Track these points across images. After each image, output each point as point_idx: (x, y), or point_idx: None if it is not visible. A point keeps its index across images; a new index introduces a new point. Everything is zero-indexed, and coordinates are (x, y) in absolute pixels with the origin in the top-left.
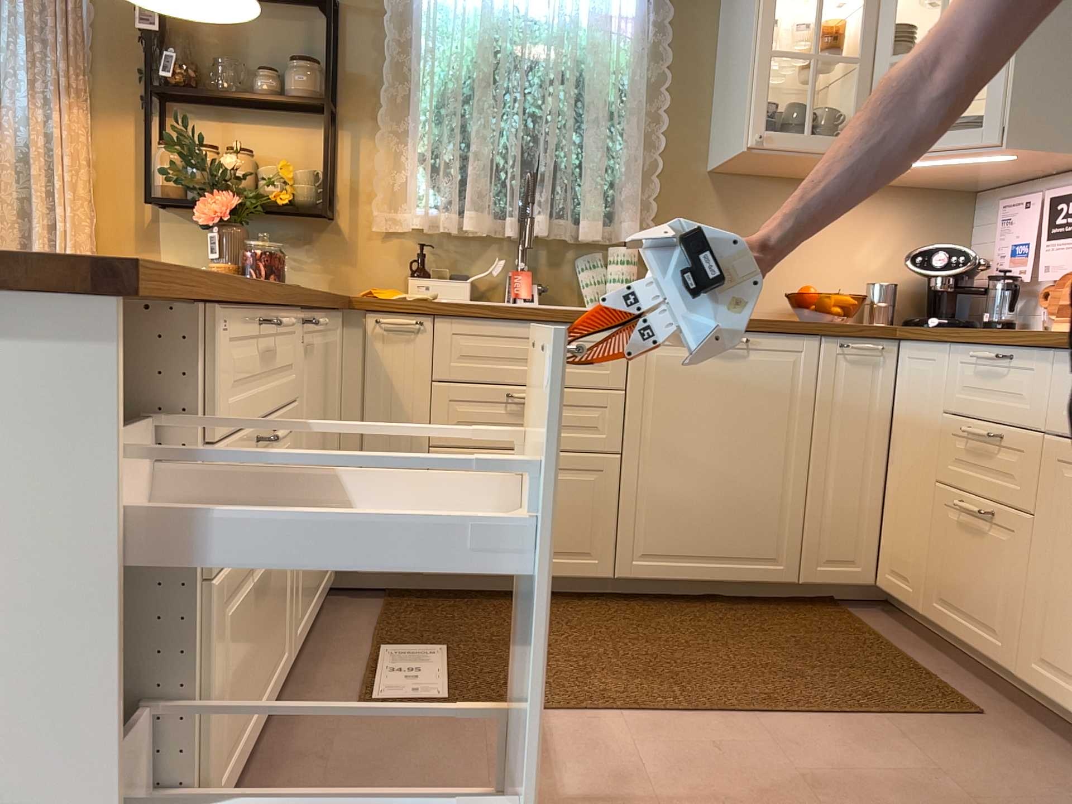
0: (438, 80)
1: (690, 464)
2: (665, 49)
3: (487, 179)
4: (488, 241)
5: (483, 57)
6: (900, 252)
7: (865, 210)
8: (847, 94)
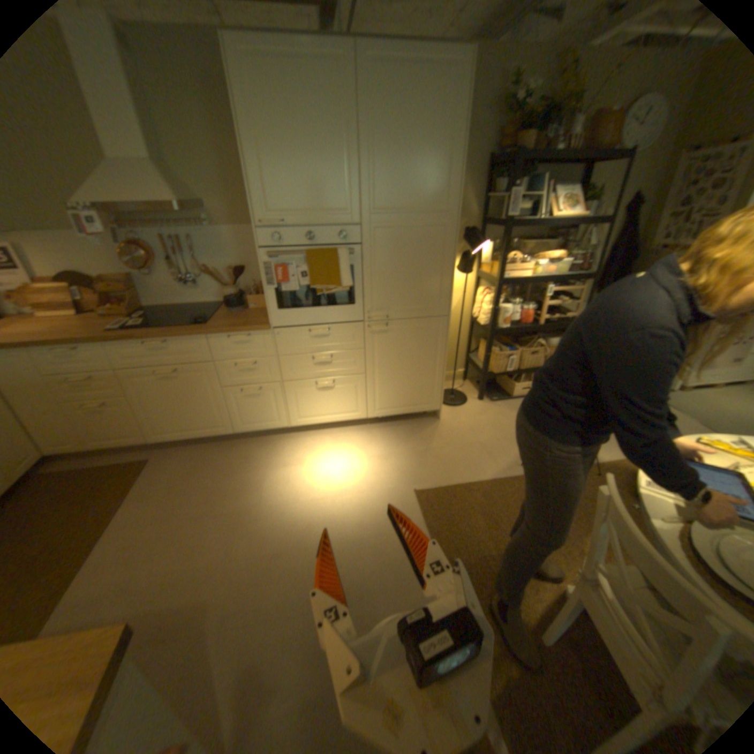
0: None
1: None
2: None
3: None
4: None
5: None
6: None
7: None
8: None
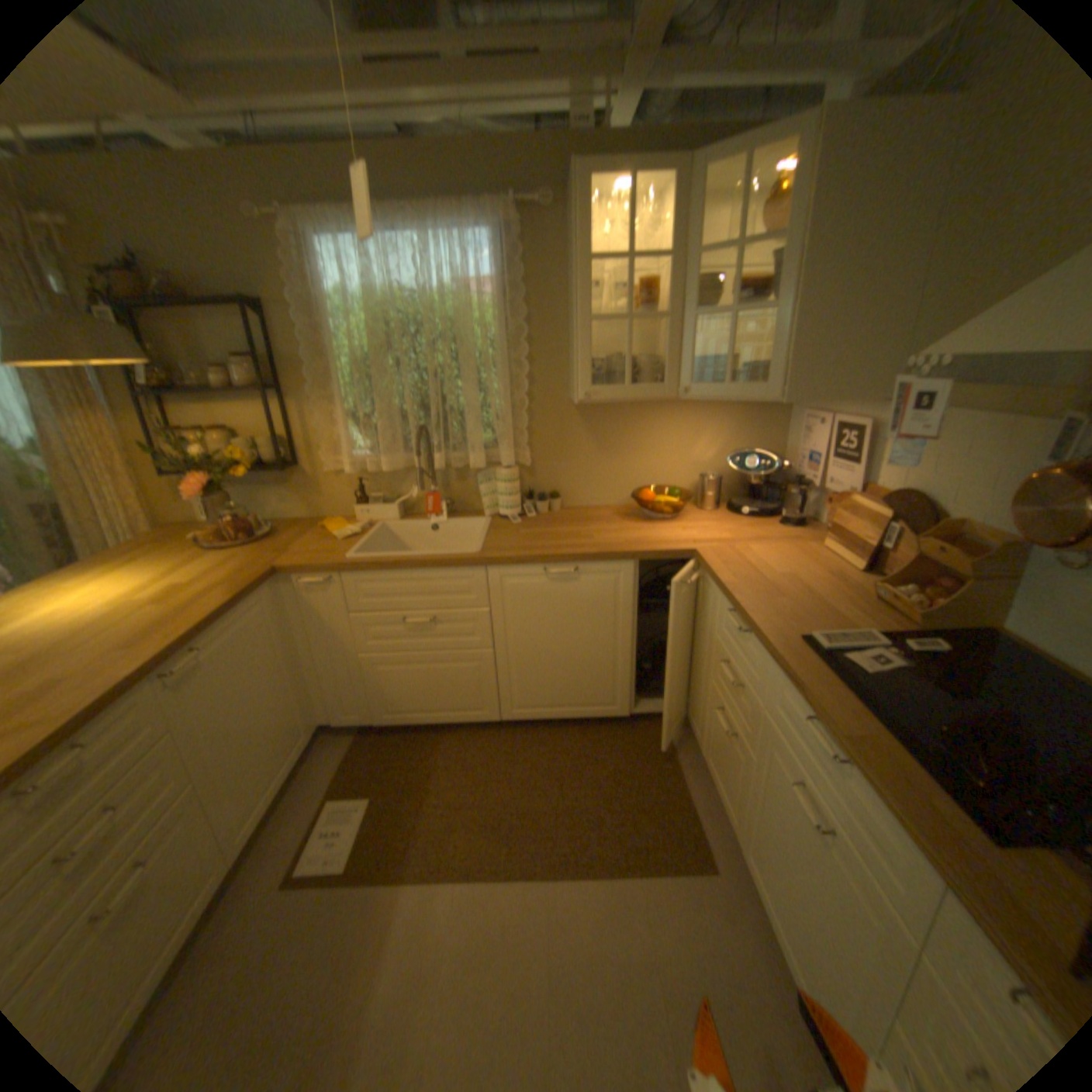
0: (346, 350)
1: (542, 650)
2: (519, 304)
3: (394, 429)
4: (409, 468)
5: (370, 333)
6: (728, 444)
7: (699, 415)
8: (669, 335)
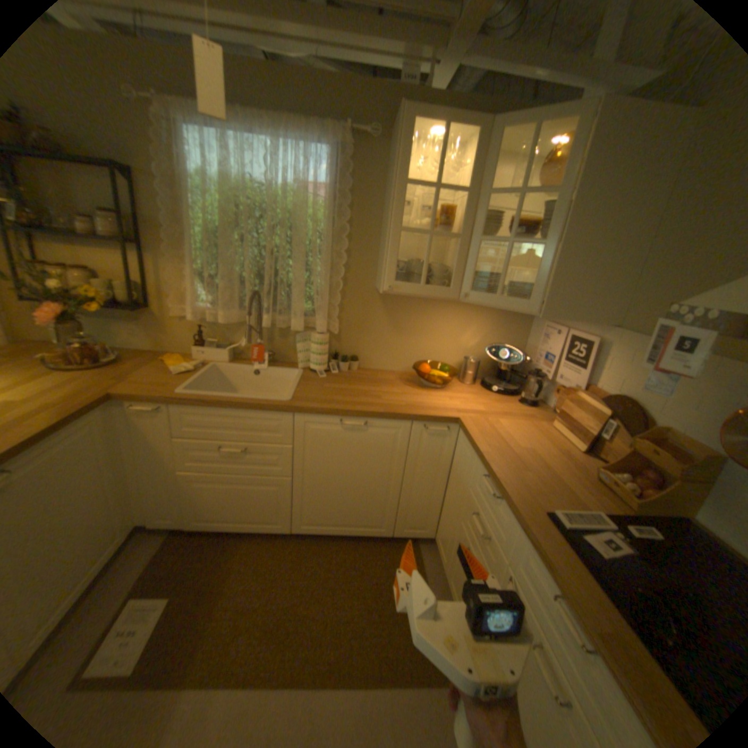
0: (200, 222)
1: (331, 483)
2: (345, 209)
3: (232, 291)
4: (242, 323)
5: (221, 212)
6: (486, 338)
7: (469, 313)
8: (457, 252)
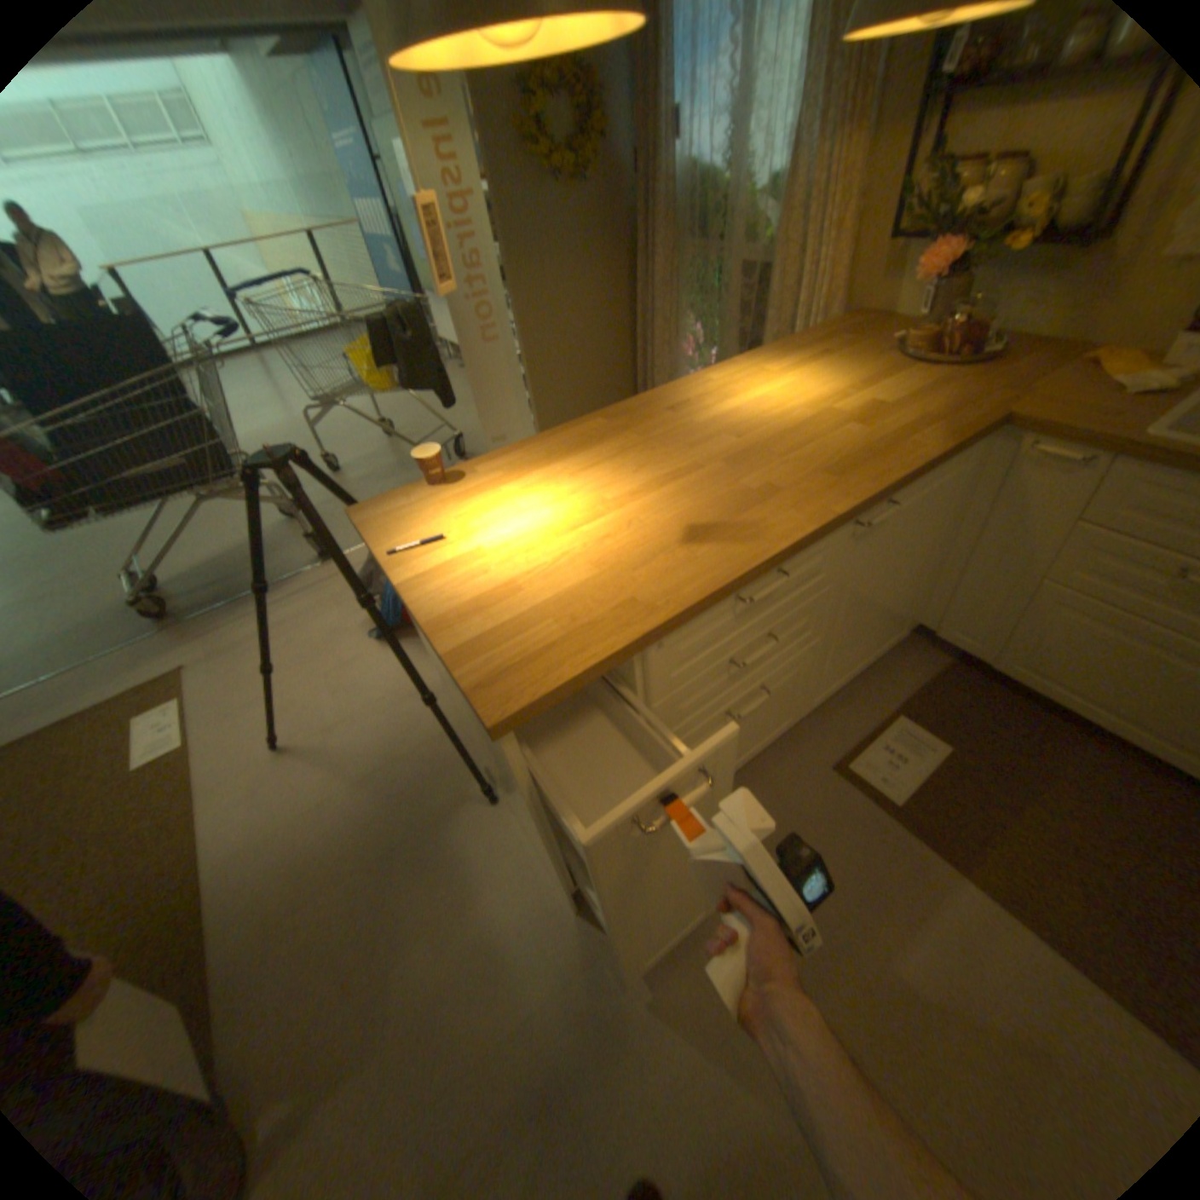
0: None
1: None
2: None
3: None
4: None
5: None
6: None
7: None
8: None
